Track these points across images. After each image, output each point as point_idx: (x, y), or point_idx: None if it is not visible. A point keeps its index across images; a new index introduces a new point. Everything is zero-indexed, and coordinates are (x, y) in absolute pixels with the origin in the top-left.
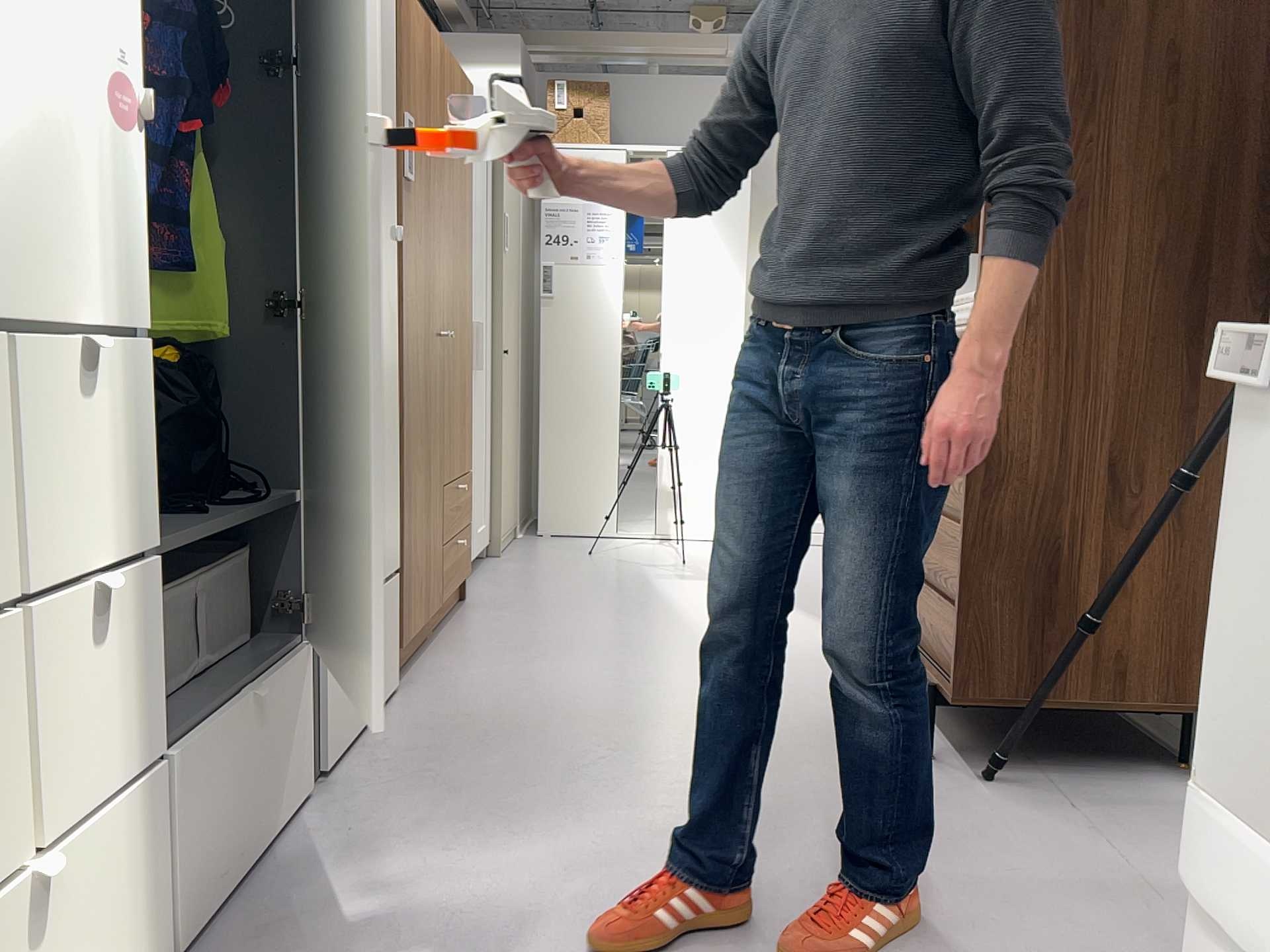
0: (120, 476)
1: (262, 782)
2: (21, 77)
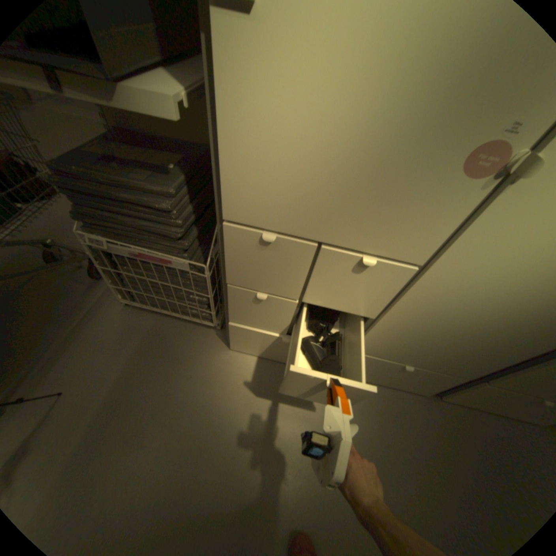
0: (371, 299)
1: (398, 380)
2: (391, 152)
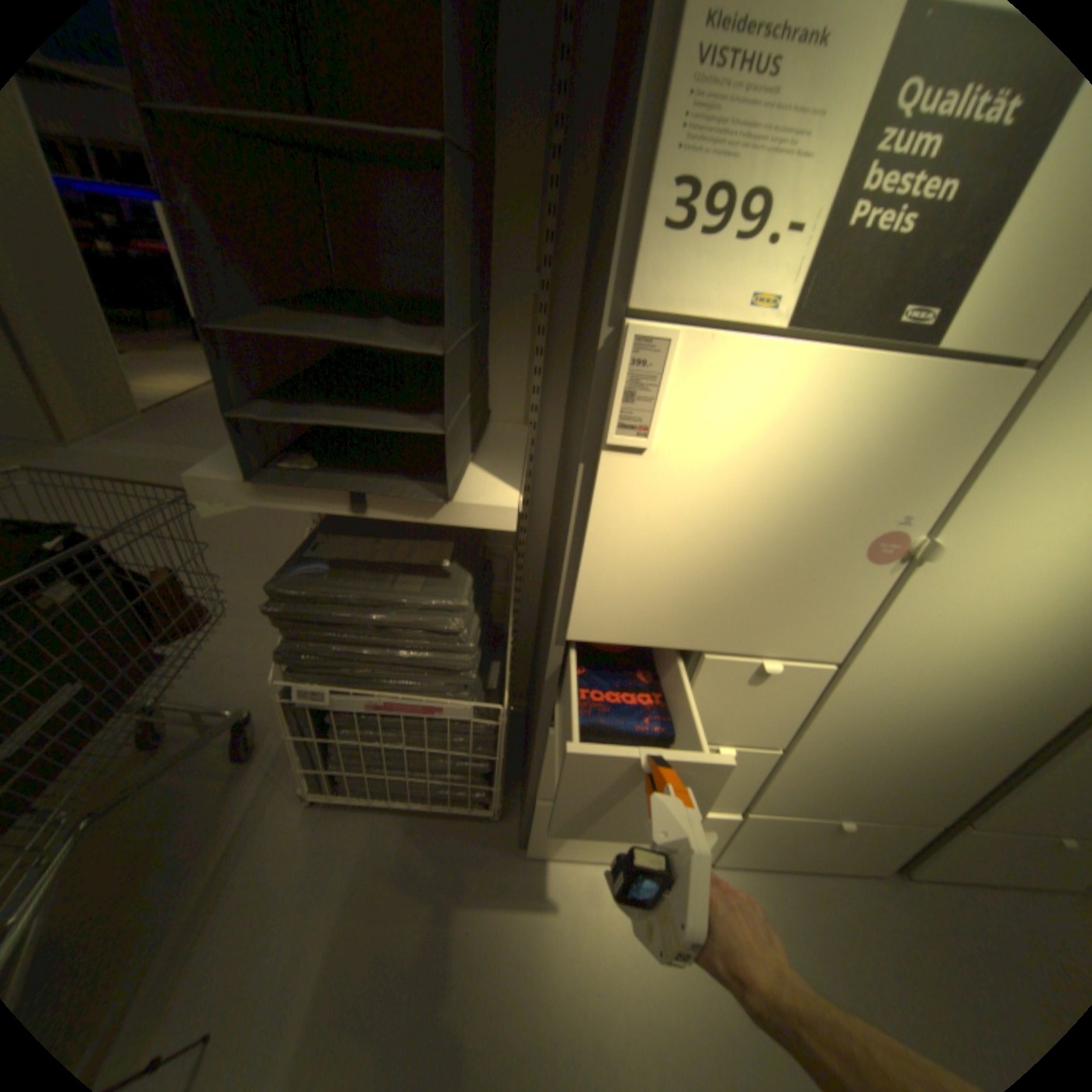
0: (778, 720)
1: (834, 856)
2: (789, 550)
